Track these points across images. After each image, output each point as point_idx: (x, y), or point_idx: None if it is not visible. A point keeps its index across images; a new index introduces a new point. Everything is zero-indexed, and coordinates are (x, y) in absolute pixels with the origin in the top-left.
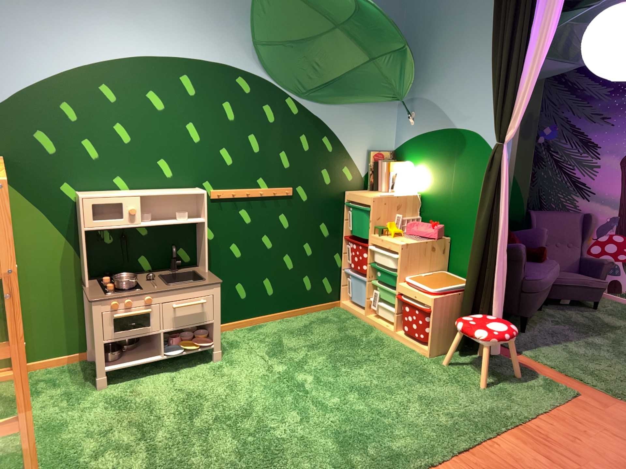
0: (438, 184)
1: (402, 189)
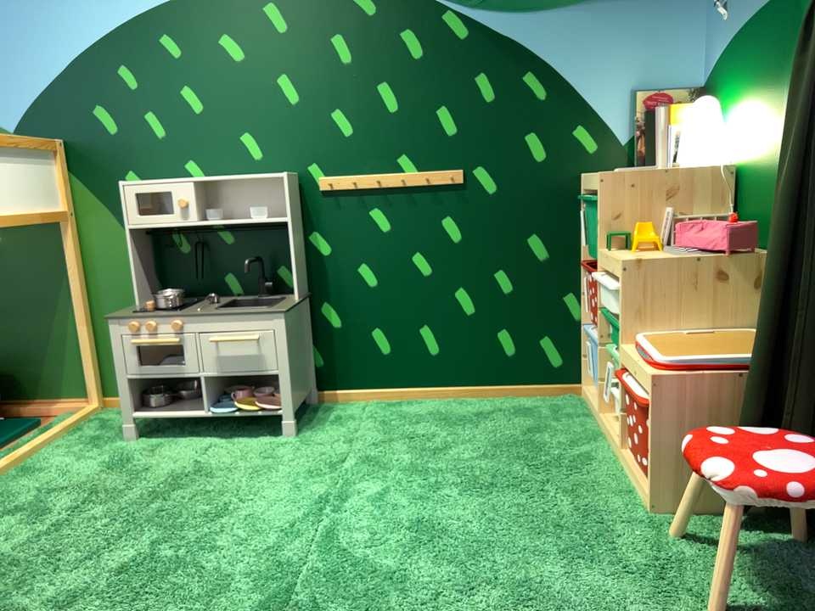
0: (767, 128)
1: (692, 155)
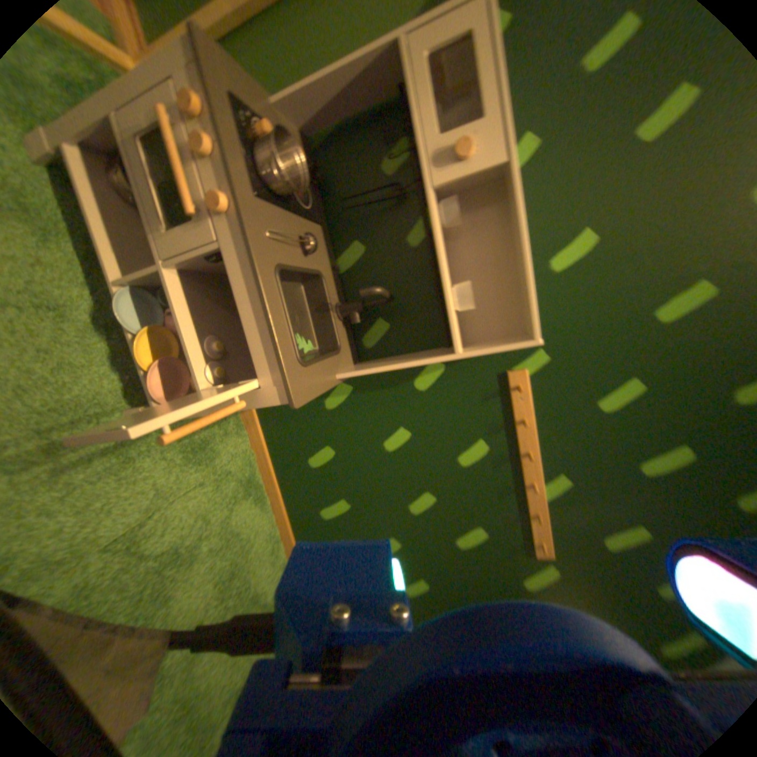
0: None
1: None
